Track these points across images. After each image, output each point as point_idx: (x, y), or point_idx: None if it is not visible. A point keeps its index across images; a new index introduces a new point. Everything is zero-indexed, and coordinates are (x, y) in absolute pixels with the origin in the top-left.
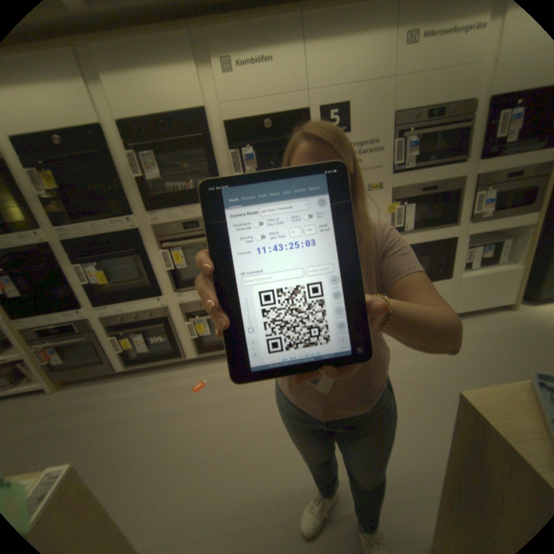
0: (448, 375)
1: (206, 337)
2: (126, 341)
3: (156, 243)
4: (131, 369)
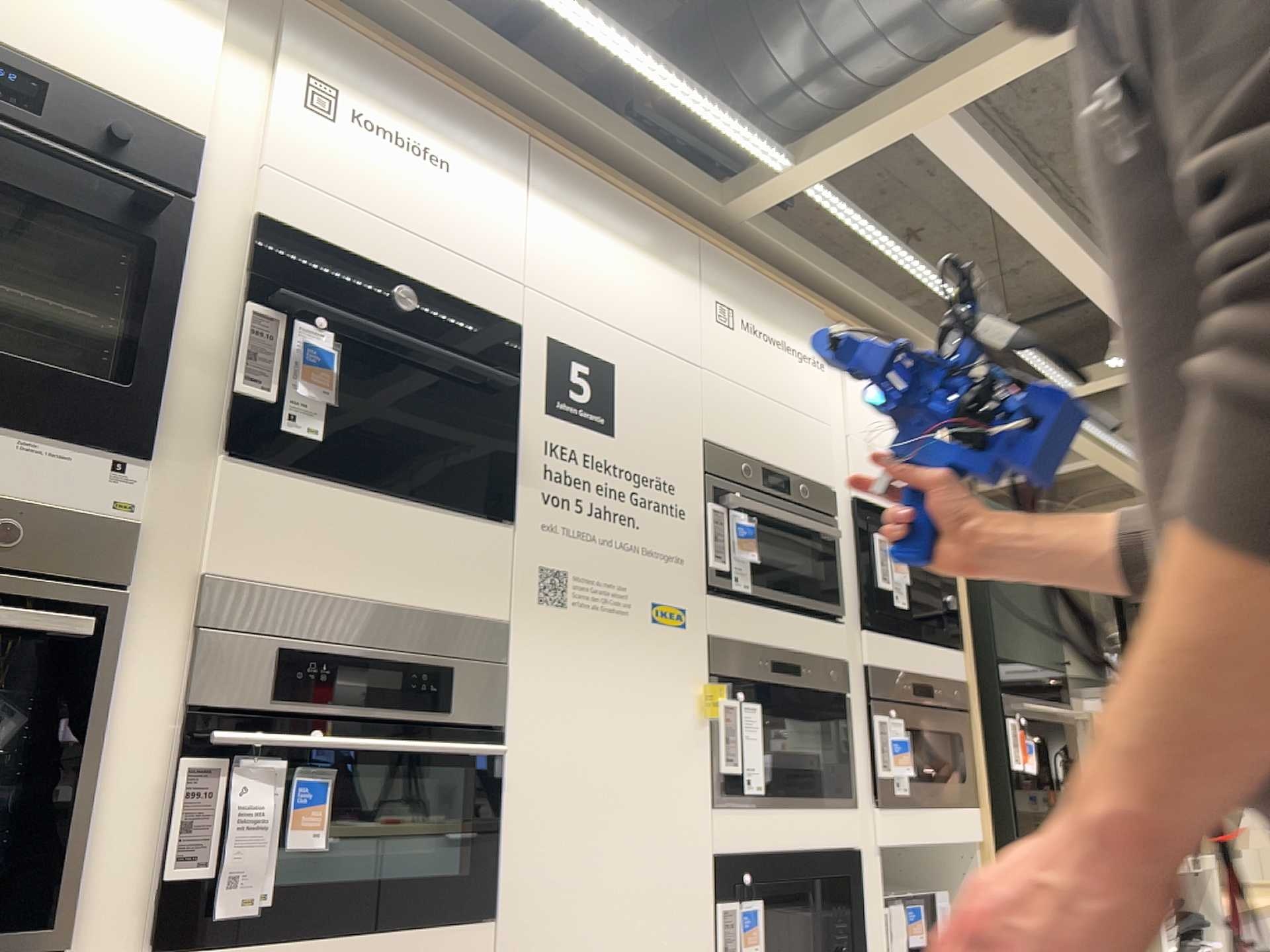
0: None
1: None
2: None
3: None
4: None
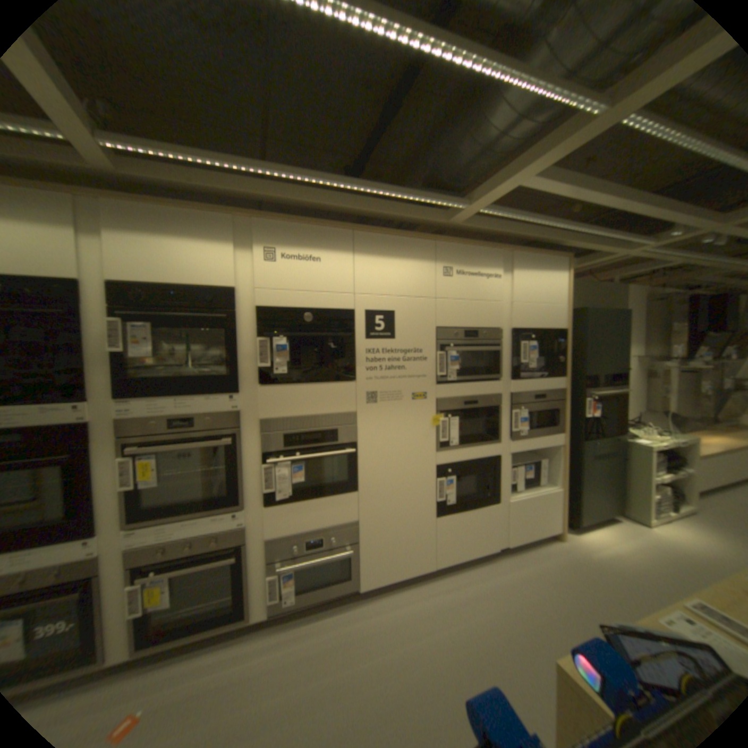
0: (515, 641)
1: (157, 613)
2: None
3: (113, 447)
4: None
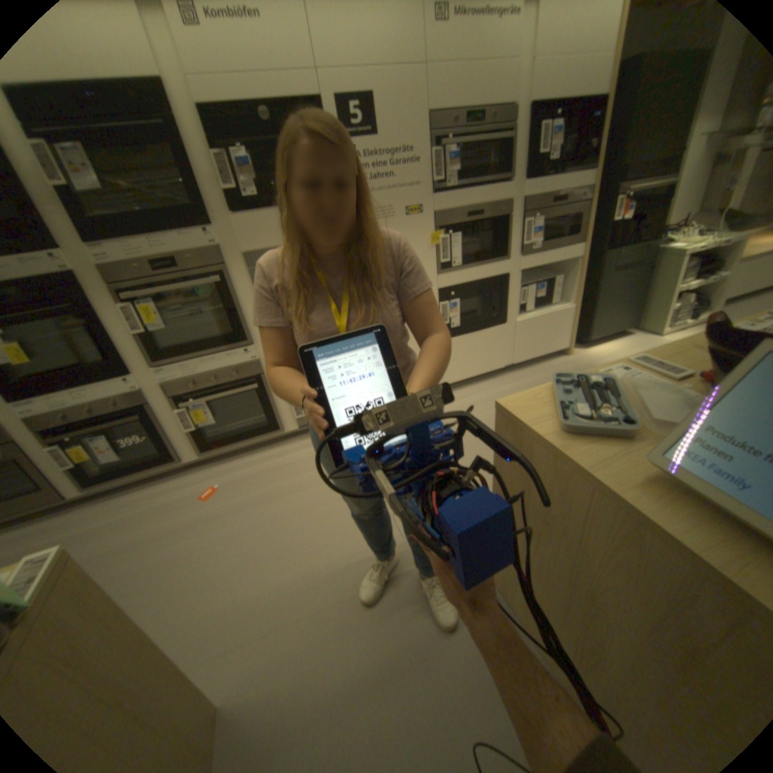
0: None
1: (209, 428)
2: (78, 449)
3: (109, 294)
4: (93, 492)
